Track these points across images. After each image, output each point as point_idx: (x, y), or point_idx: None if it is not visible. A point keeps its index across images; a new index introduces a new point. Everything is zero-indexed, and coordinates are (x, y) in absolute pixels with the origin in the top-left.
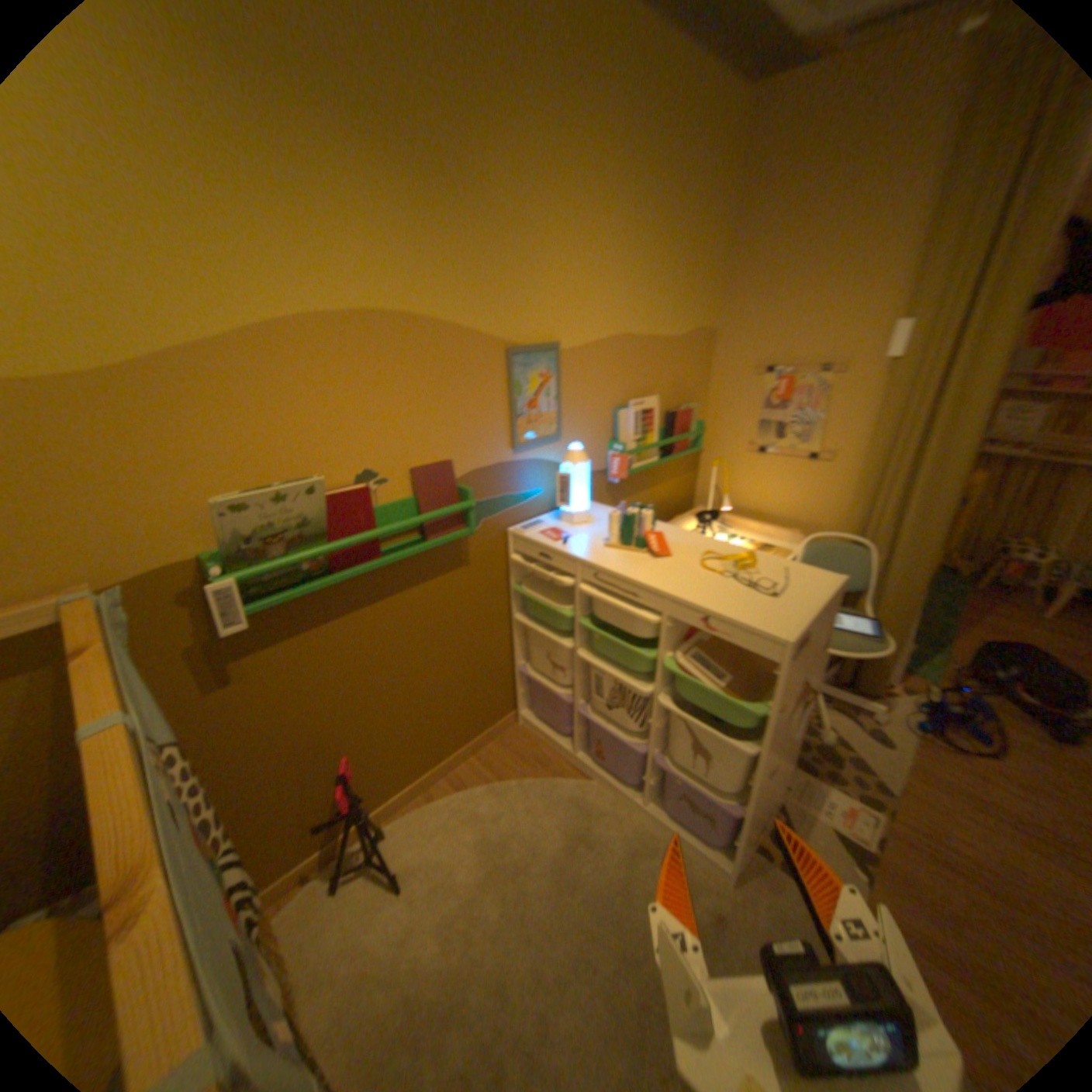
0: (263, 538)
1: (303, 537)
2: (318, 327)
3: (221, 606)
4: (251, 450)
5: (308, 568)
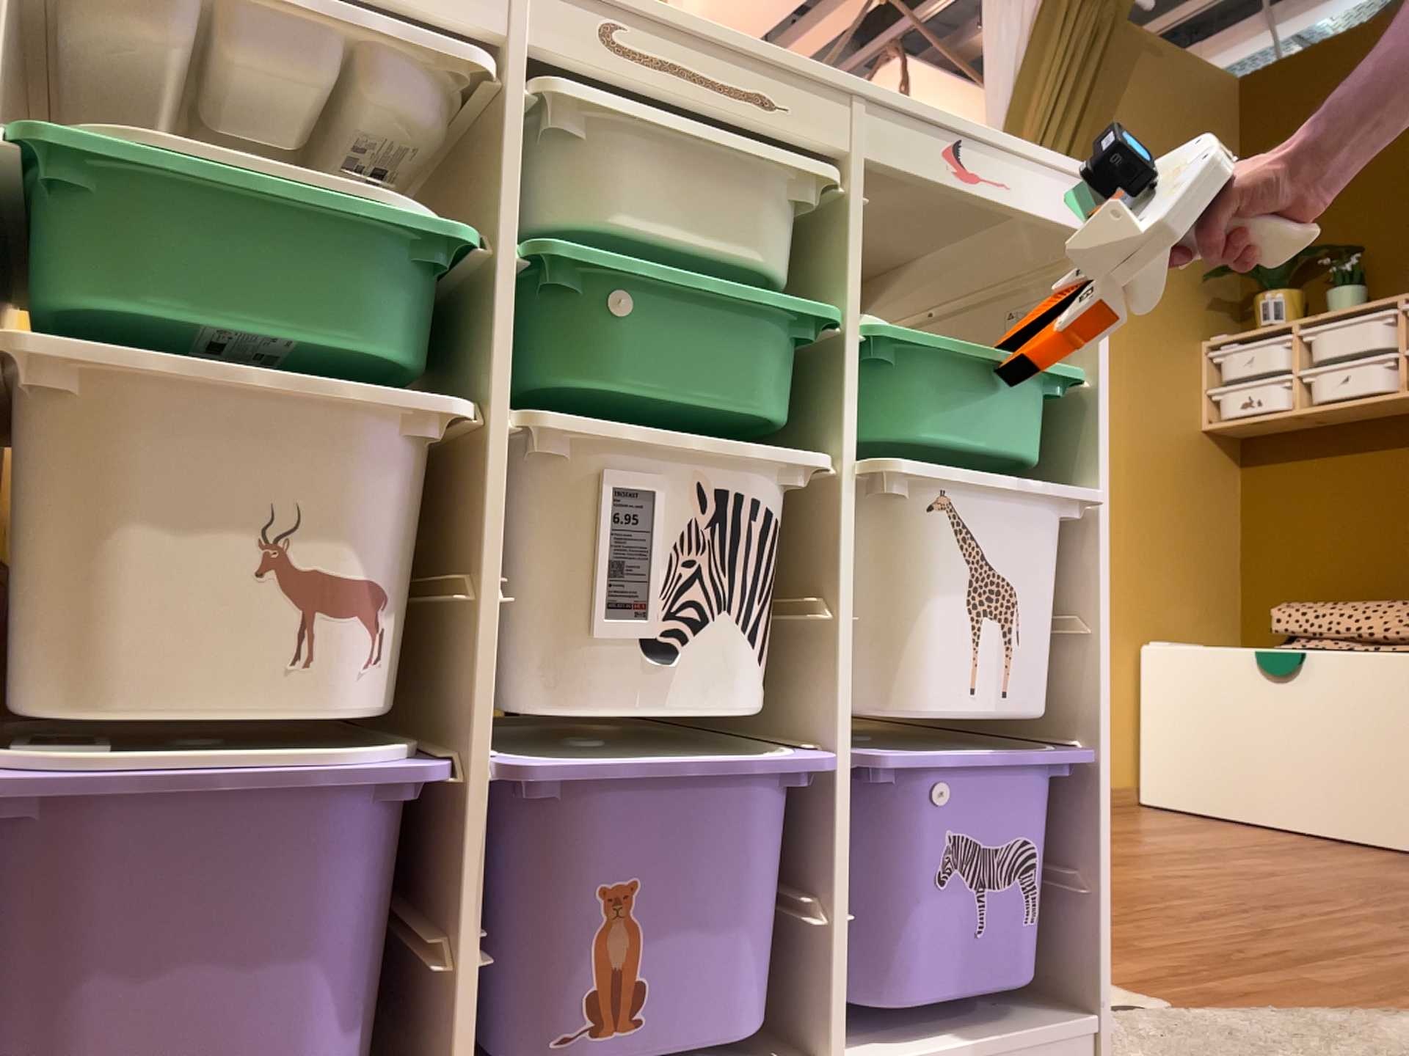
0: None
1: None
2: None
3: None
4: None
5: None
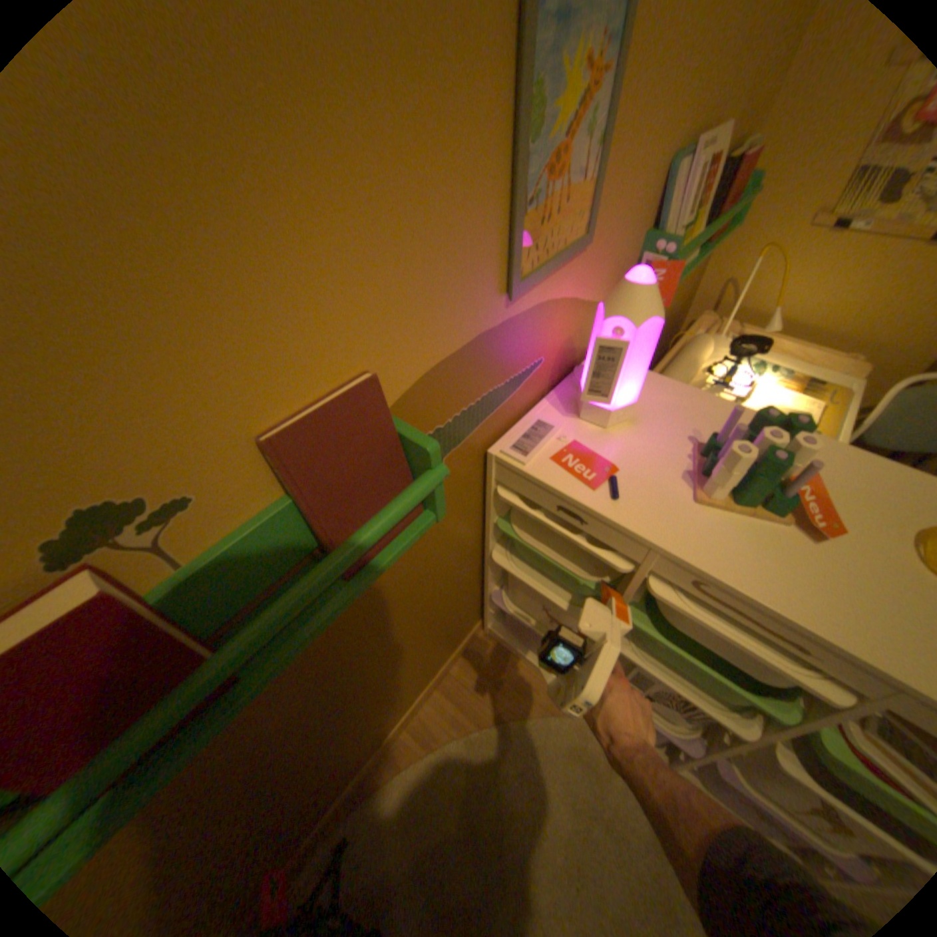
0: None
1: None
2: None
3: None
4: None
5: None
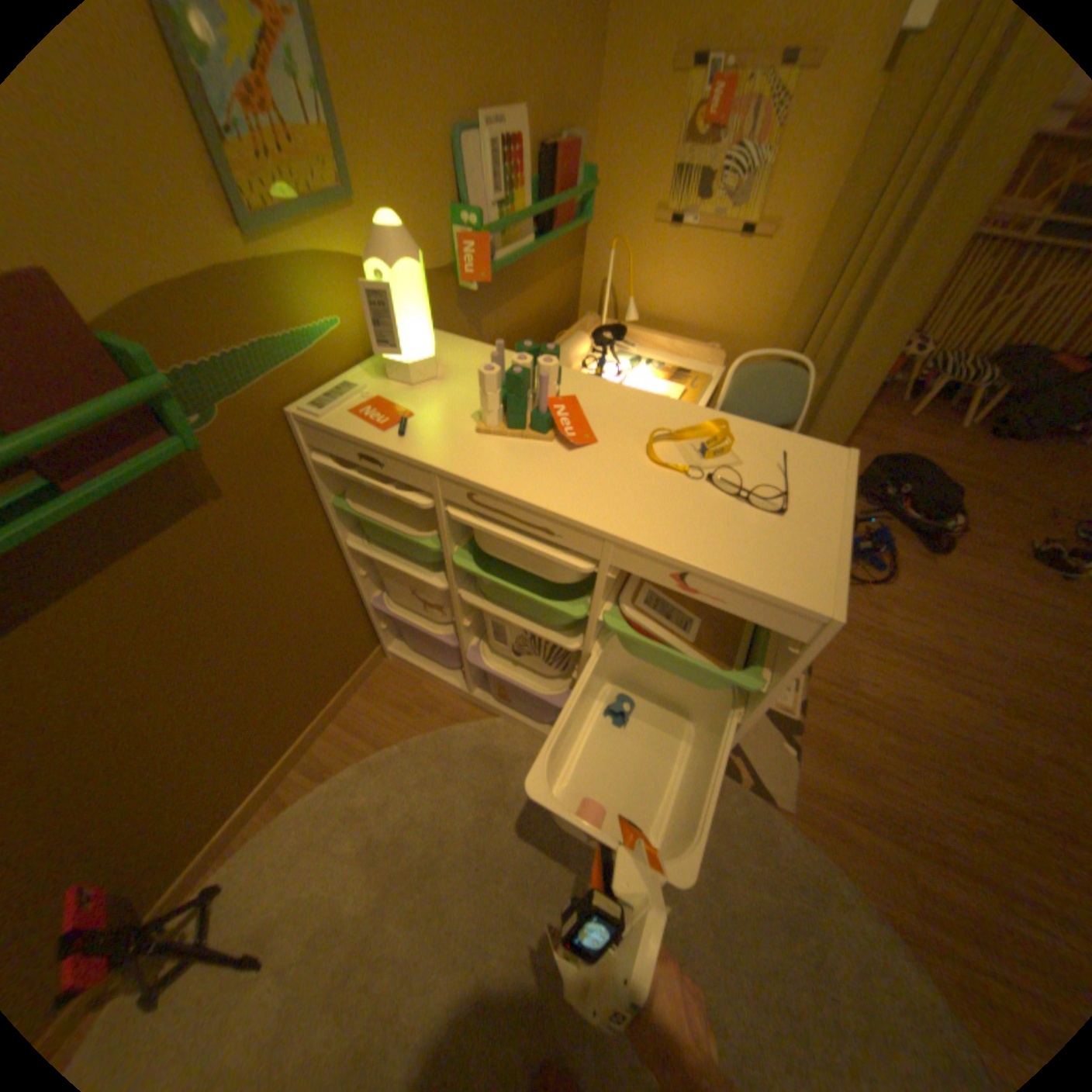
0: None
1: None
2: None
3: None
4: None
5: None
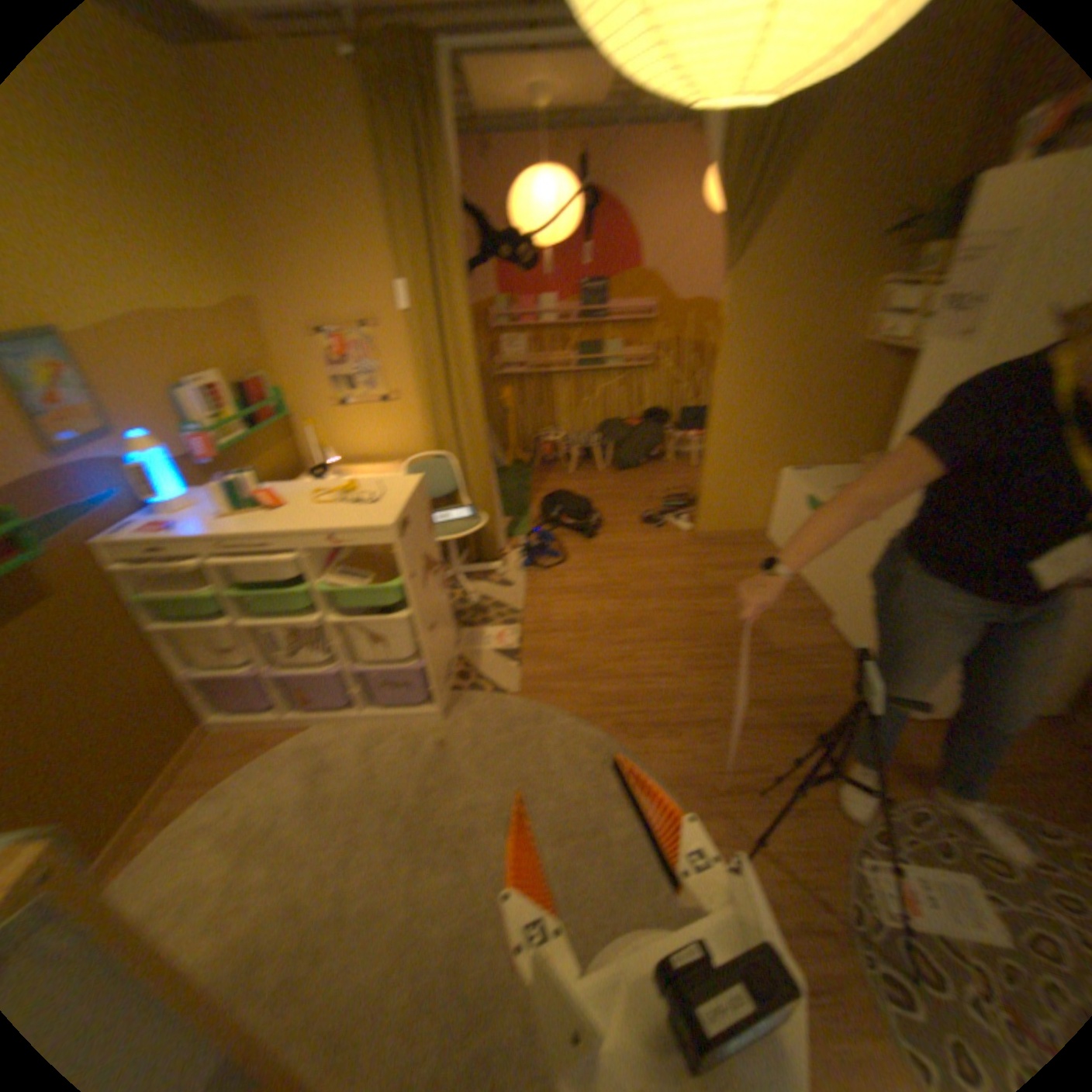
0: None
1: None
2: None
3: None
4: None
5: None
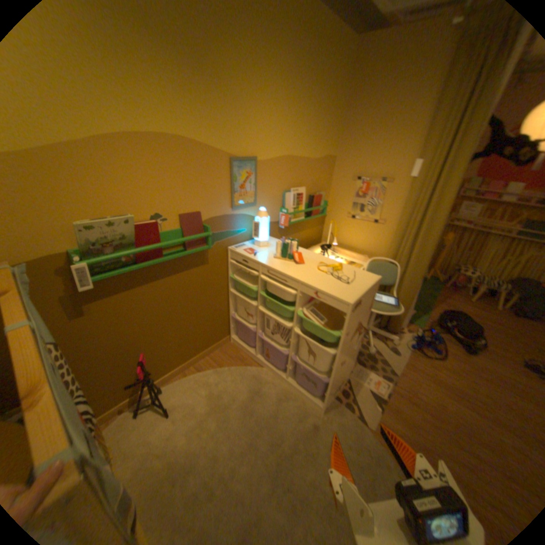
0: (102, 243)
1: (123, 244)
2: (132, 138)
3: (79, 275)
4: (96, 198)
5: (125, 259)
